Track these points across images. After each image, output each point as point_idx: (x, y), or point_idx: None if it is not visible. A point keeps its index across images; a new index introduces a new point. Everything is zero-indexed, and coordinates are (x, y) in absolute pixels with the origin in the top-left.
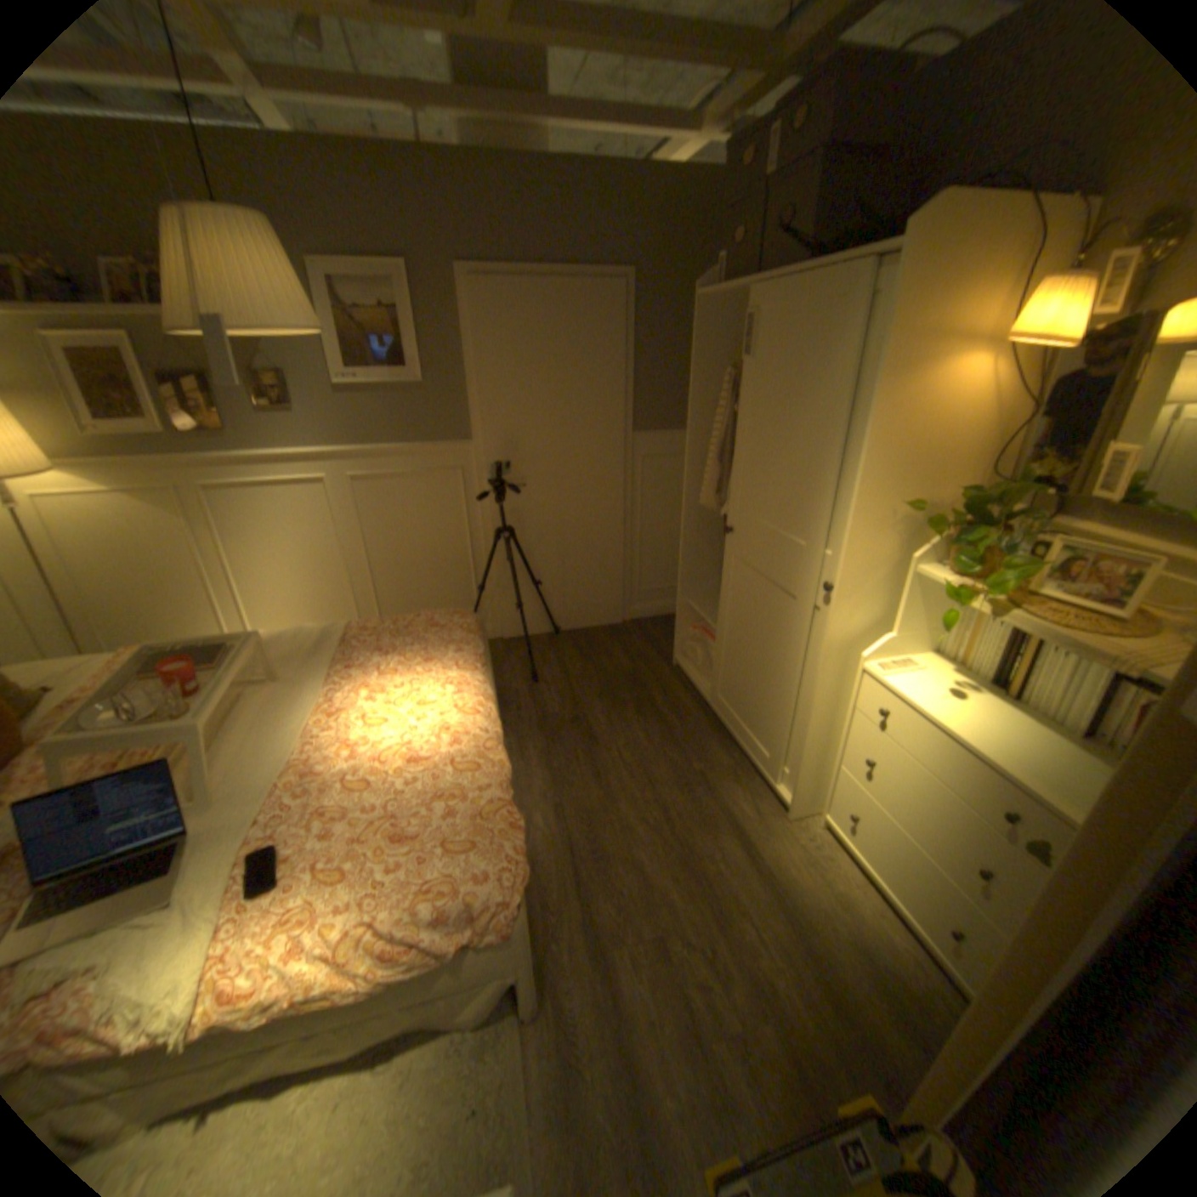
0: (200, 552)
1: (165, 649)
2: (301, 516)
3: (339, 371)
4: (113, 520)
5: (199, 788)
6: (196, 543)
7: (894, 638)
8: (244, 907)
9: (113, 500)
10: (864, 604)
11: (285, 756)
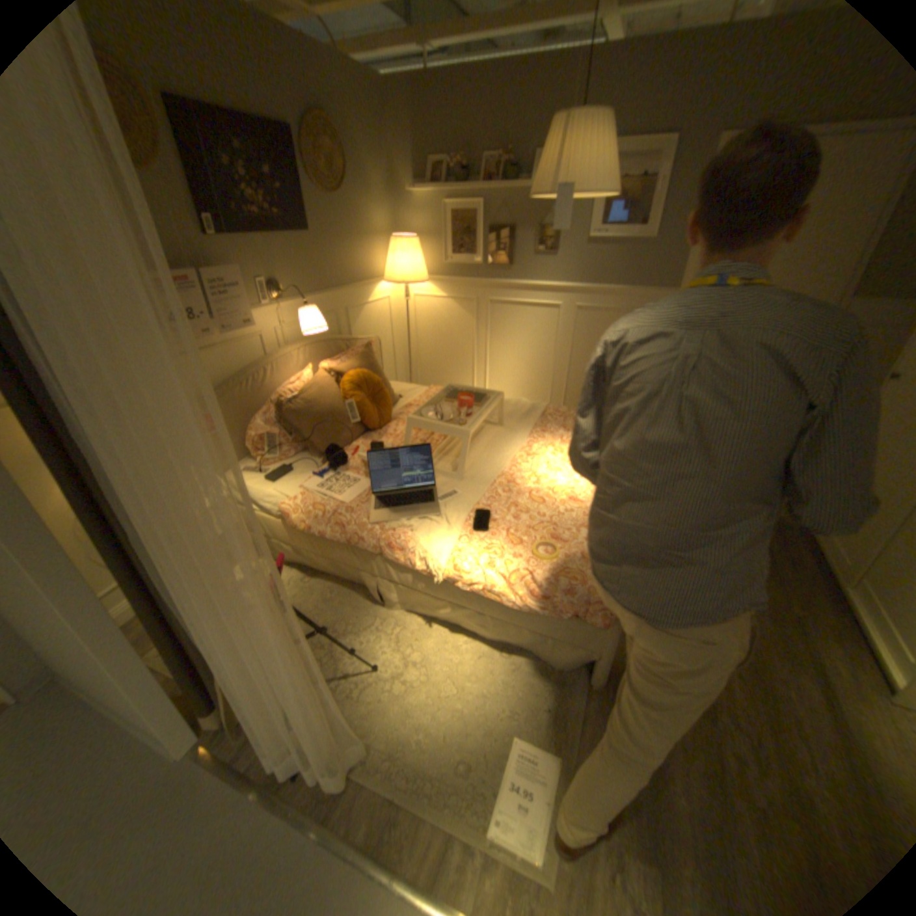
0: (476, 341)
1: (458, 390)
2: (537, 329)
3: (597, 227)
4: (443, 314)
5: (458, 467)
6: (476, 336)
7: None
8: (472, 532)
9: (446, 302)
10: None
11: (501, 468)
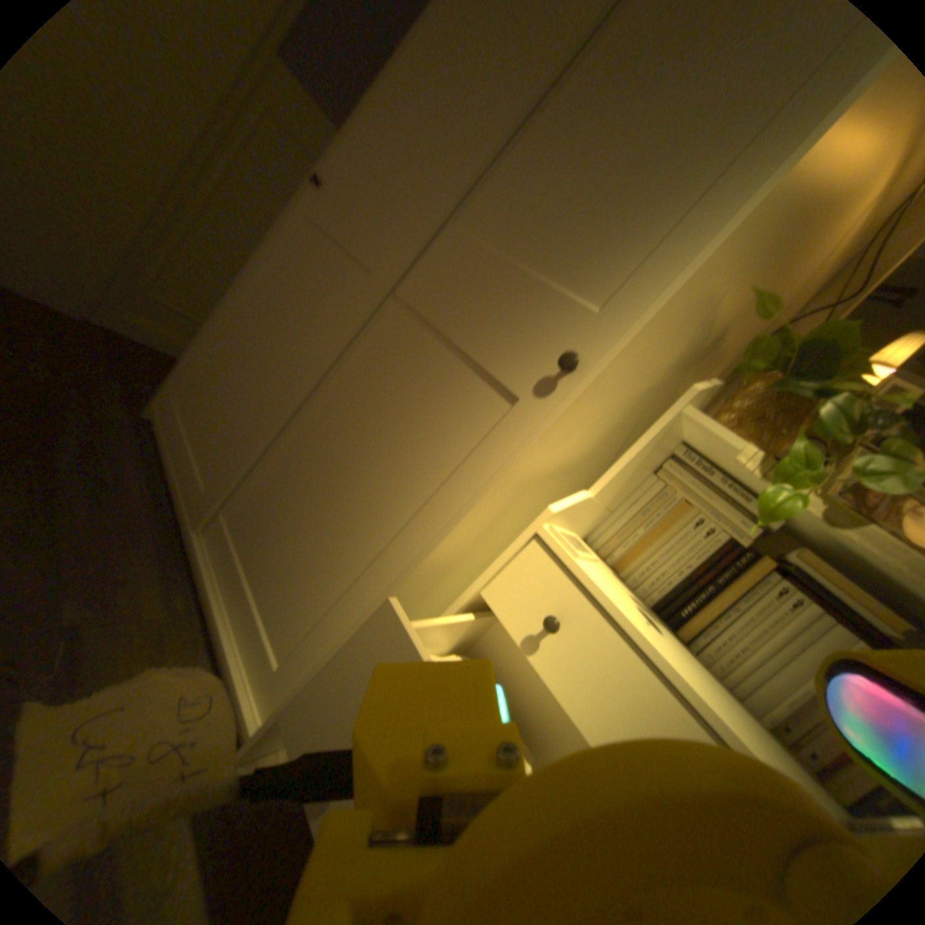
0: None
1: None
2: None
3: None
4: None
5: None
6: None
7: (586, 497)
8: None
9: None
10: (588, 423)
11: None
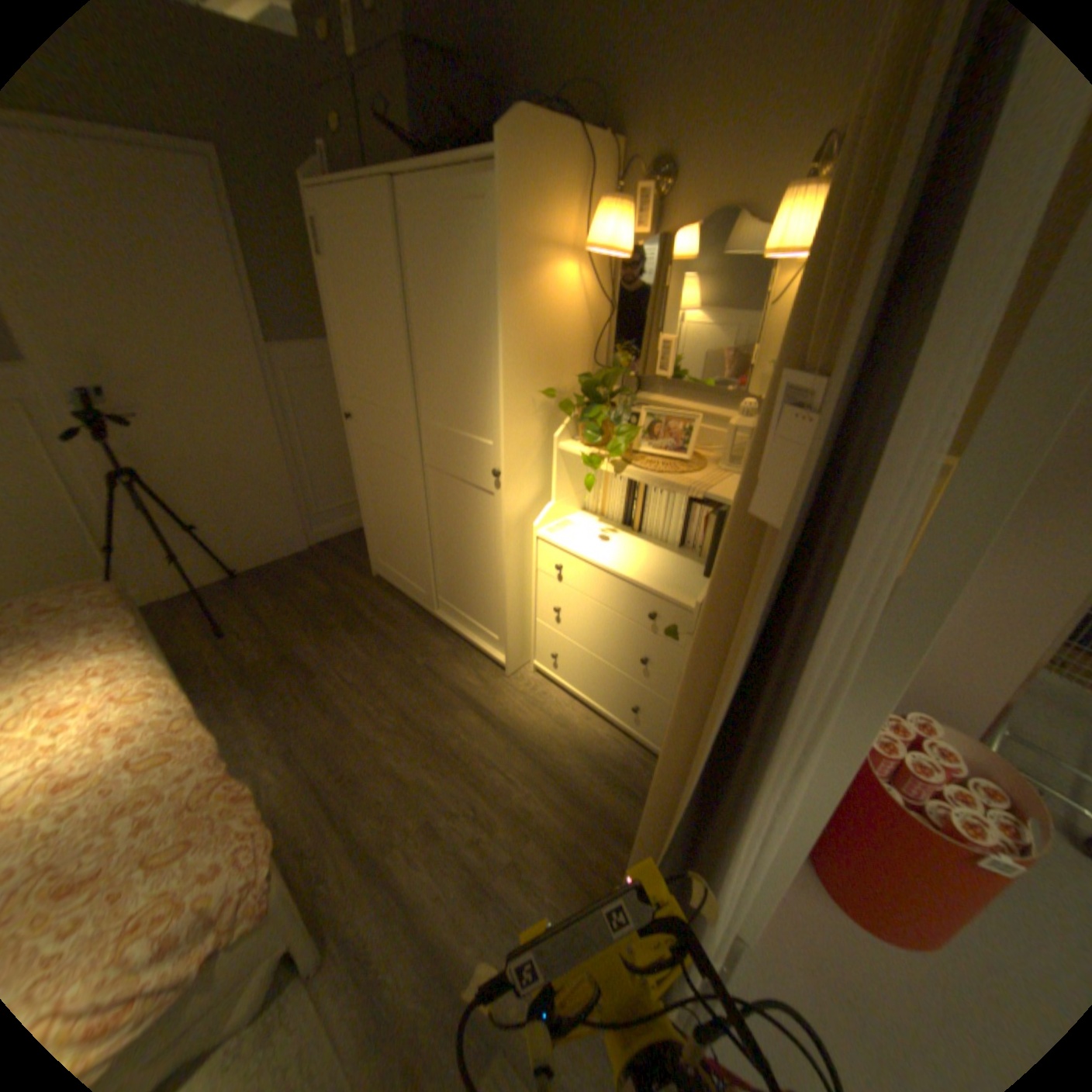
0: None
1: None
2: None
3: None
4: None
5: None
6: None
7: (553, 505)
8: None
9: None
10: (527, 482)
11: None
